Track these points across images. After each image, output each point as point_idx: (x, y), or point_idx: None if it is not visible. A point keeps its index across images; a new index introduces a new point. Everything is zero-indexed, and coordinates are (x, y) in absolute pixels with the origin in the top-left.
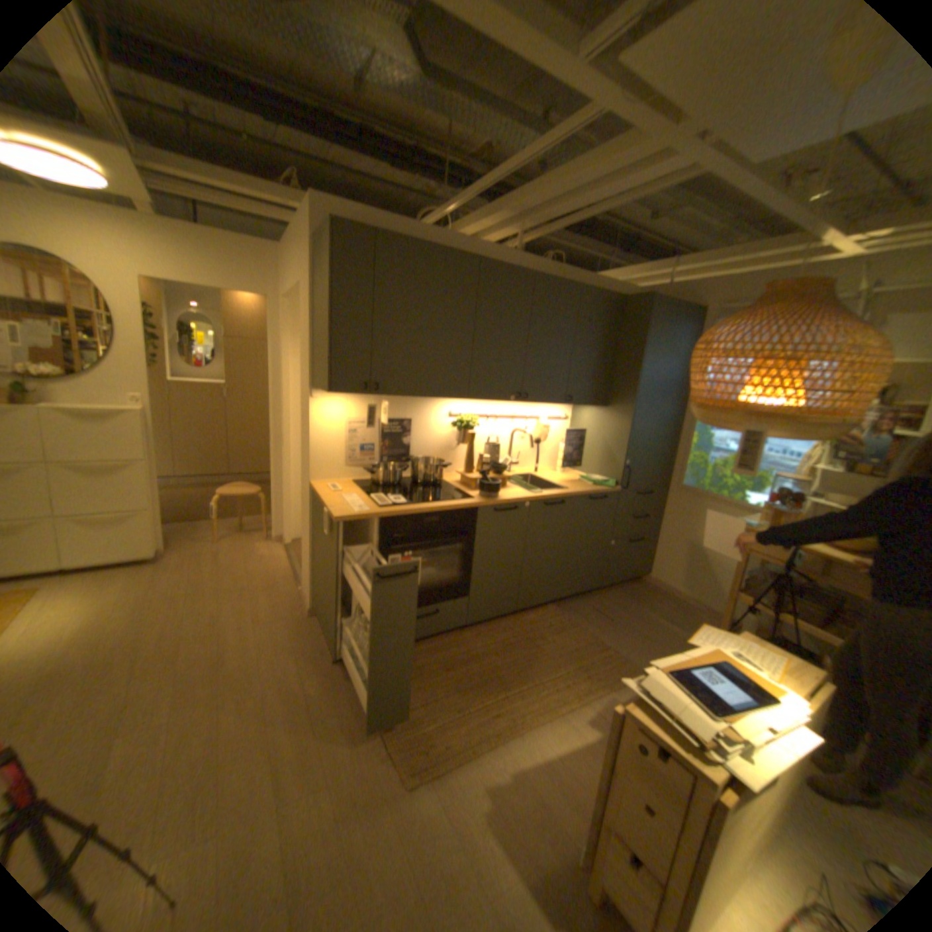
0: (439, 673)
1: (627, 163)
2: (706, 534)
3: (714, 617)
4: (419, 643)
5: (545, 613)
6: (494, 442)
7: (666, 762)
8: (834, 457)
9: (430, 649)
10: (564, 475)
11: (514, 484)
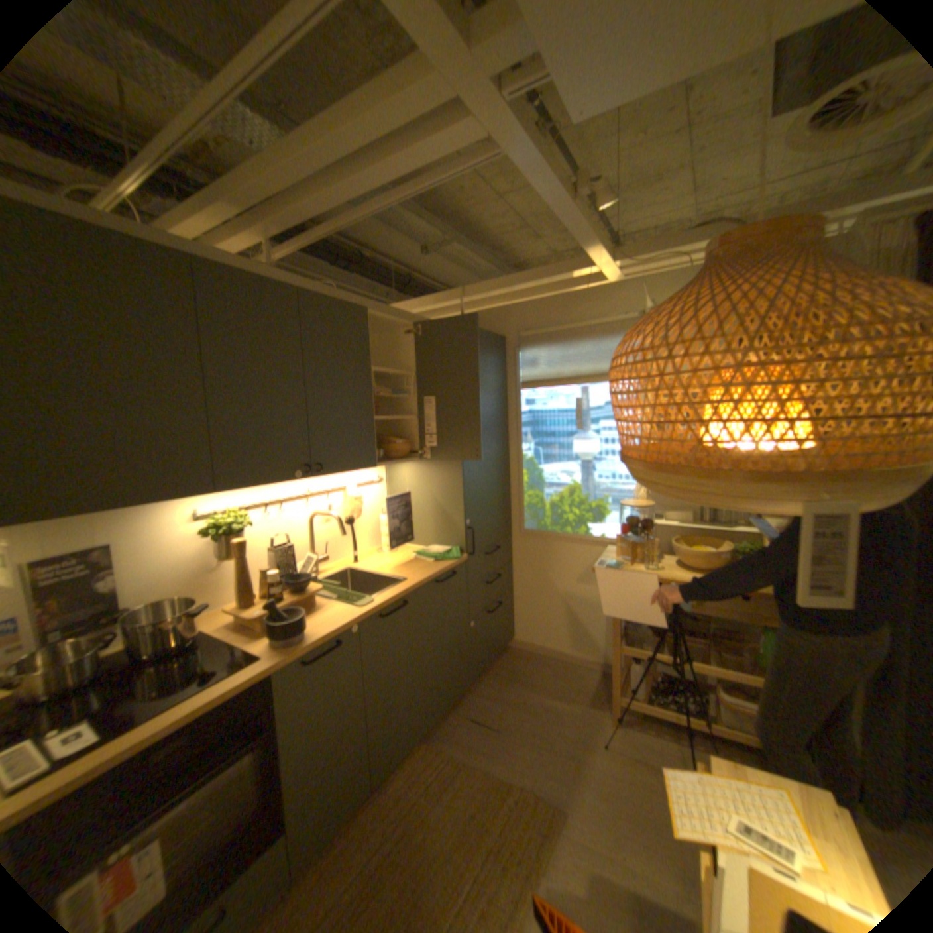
0: None
1: (405, 121)
2: (560, 579)
3: (590, 669)
4: None
5: (413, 765)
6: (286, 540)
7: None
8: None
9: None
10: (396, 555)
11: (331, 594)
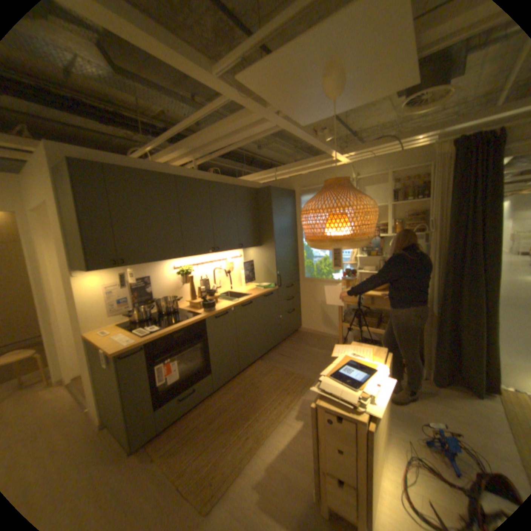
0: (204, 429)
1: (245, 125)
2: (320, 299)
3: (334, 338)
4: (186, 415)
5: (255, 367)
6: (204, 278)
7: (342, 423)
8: (362, 250)
9: (194, 416)
10: (247, 287)
11: (222, 299)
